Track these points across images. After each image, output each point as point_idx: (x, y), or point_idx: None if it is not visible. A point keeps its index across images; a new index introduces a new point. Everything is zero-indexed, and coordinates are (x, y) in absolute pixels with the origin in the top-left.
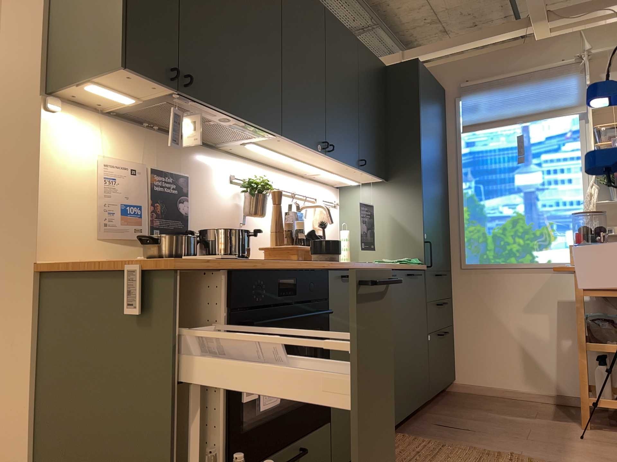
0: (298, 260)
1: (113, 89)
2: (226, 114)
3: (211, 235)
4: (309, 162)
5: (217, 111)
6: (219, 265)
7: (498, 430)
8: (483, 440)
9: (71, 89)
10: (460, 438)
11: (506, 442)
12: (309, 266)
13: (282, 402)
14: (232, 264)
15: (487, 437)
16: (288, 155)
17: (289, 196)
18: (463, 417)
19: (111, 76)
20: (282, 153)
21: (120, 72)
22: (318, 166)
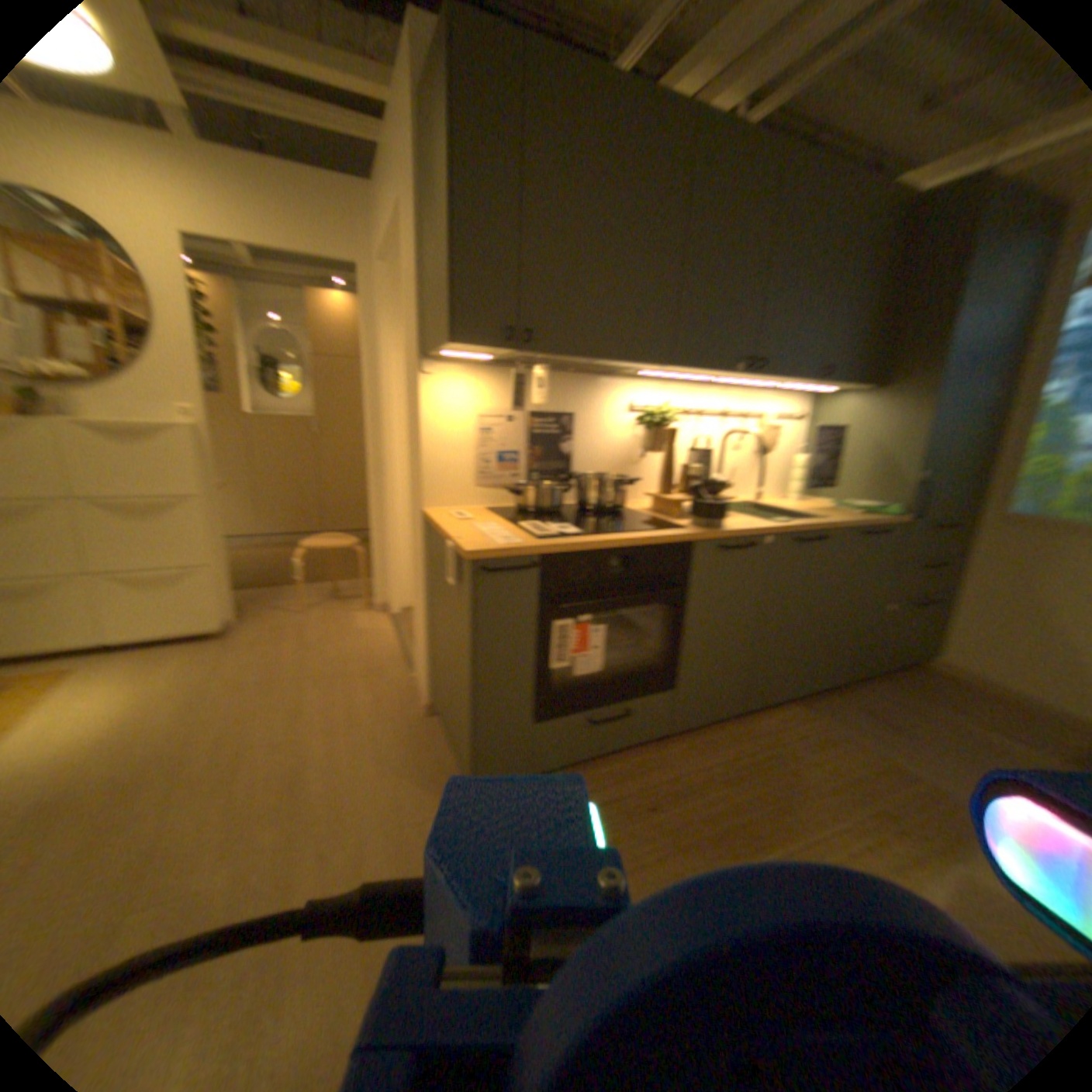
0: (654, 529)
1: (466, 350)
2: (588, 356)
3: (585, 481)
4: (740, 377)
5: (576, 355)
6: (526, 551)
7: (951, 746)
8: (913, 752)
9: (436, 351)
10: (881, 738)
11: (946, 767)
12: (664, 537)
13: (621, 662)
14: (543, 548)
15: (922, 750)
16: (704, 373)
17: (723, 412)
18: (914, 709)
19: (452, 345)
20: (694, 372)
21: (454, 343)
22: (757, 378)
